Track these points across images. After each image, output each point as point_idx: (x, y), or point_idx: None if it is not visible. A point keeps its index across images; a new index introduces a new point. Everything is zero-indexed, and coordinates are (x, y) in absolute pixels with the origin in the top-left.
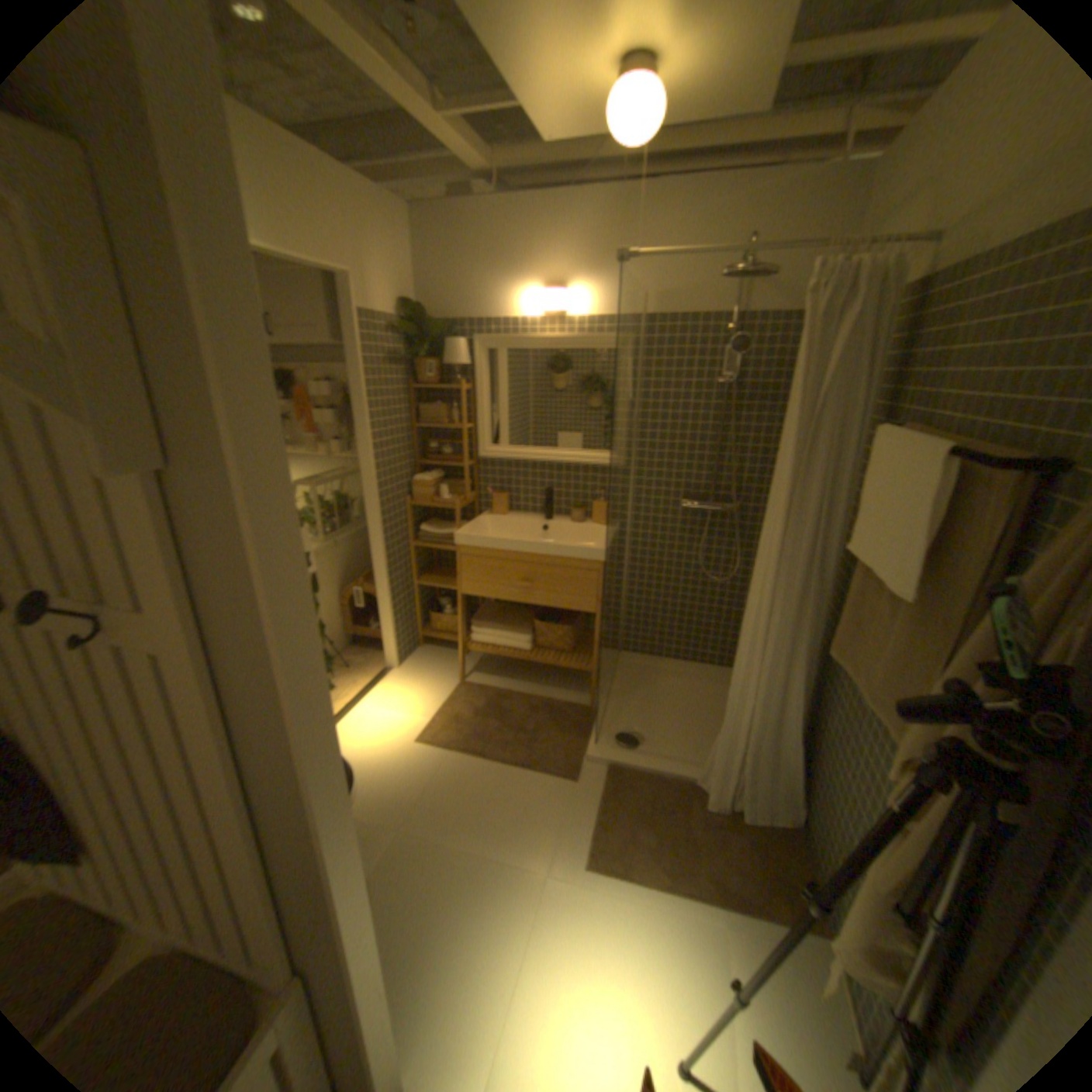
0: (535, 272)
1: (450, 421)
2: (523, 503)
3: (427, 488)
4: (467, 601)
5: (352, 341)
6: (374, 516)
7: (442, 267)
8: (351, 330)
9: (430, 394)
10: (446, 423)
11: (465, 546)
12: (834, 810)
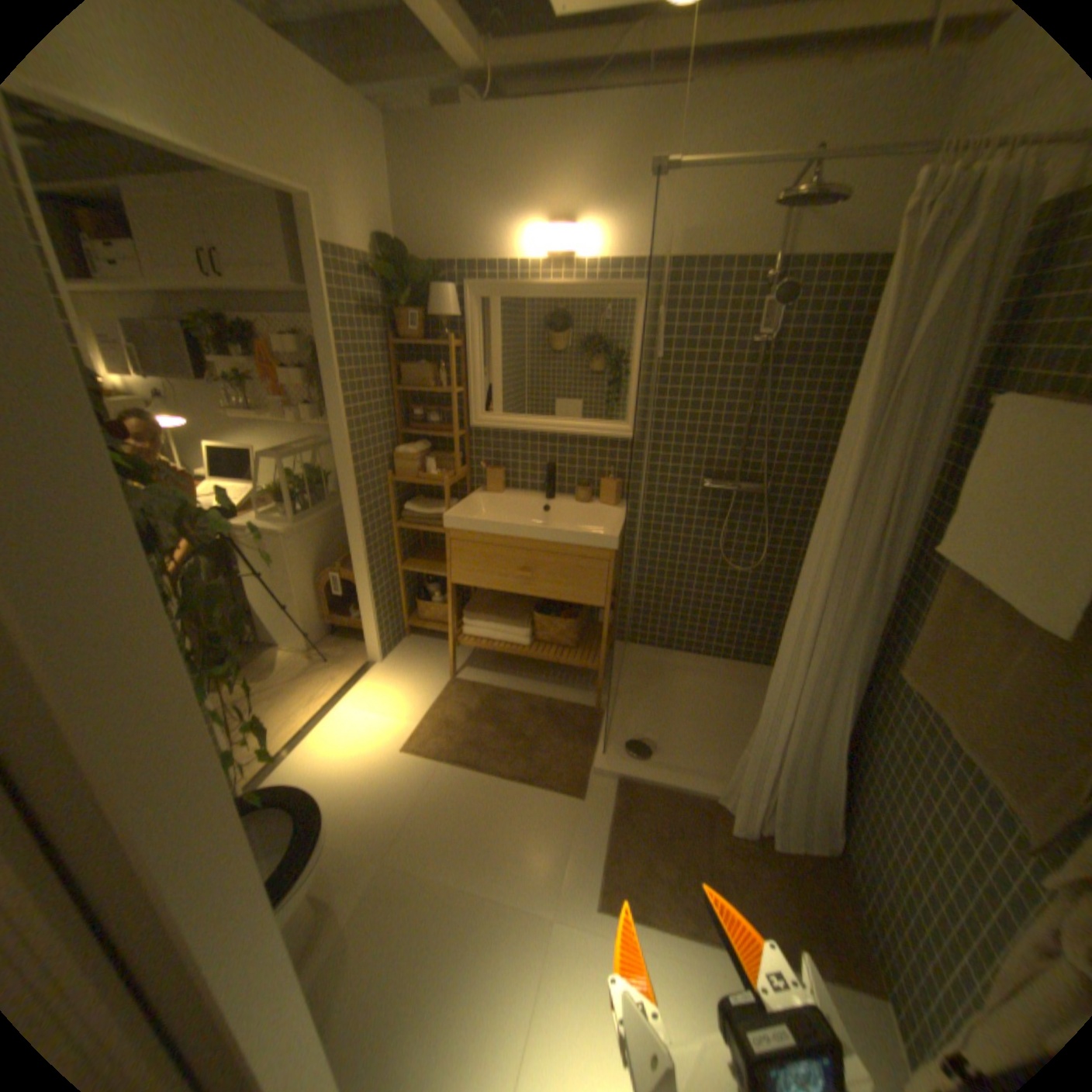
0: (540, 203)
1: (438, 384)
2: (523, 480)
3: (413, 462)
4: (459, 590)
5: (319, 284)
6: (352, 495)
7: (428, 196)
8: (317, 269)
9: (415, 352)
10: (434, 386)
11: (457, 529)
12: (889, 849)
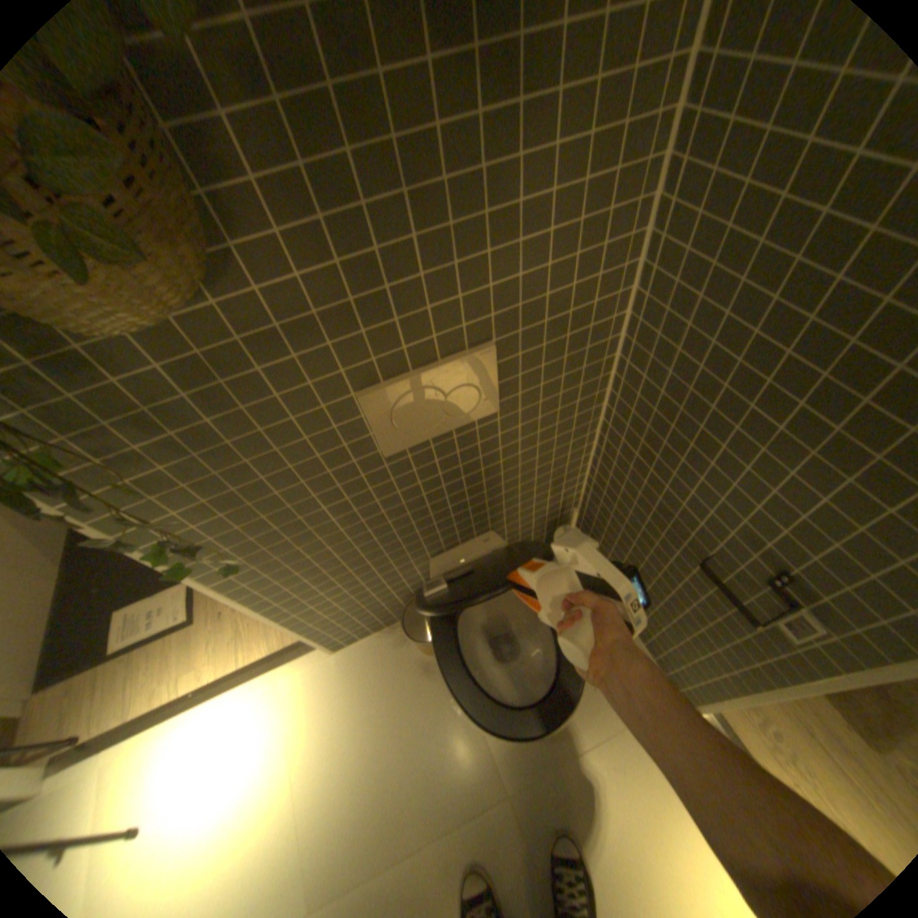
0: None
1: None
2: None
3: None
4: None
5: None
6: None
7: None
8: None
9: None
10: None
11: None
12: None
